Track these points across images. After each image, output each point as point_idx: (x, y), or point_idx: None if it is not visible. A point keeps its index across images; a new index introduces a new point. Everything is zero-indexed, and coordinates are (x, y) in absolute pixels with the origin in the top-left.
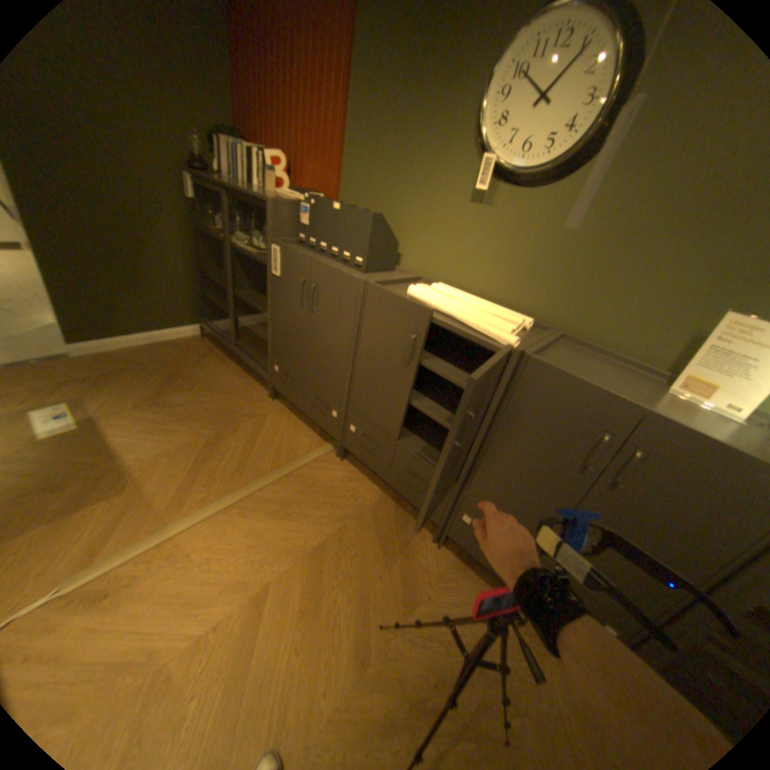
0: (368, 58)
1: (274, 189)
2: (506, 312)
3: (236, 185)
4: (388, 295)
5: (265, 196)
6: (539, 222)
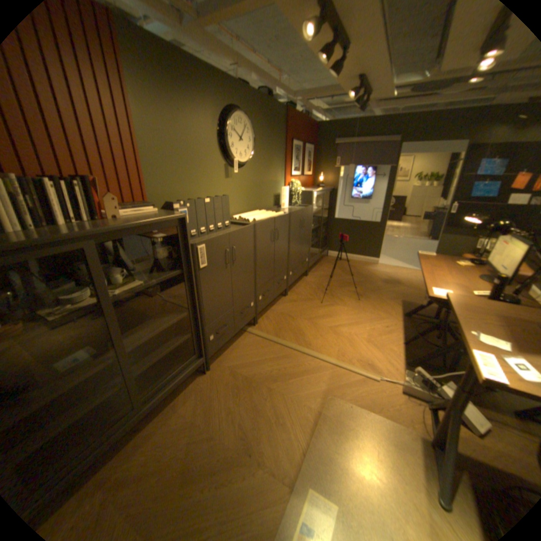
0: (142, 97)
1: (120, 214)
2: (260, 211)
3: (119, 224)
4: (263, 223)
5: (180, 215)
6: (245, 180)
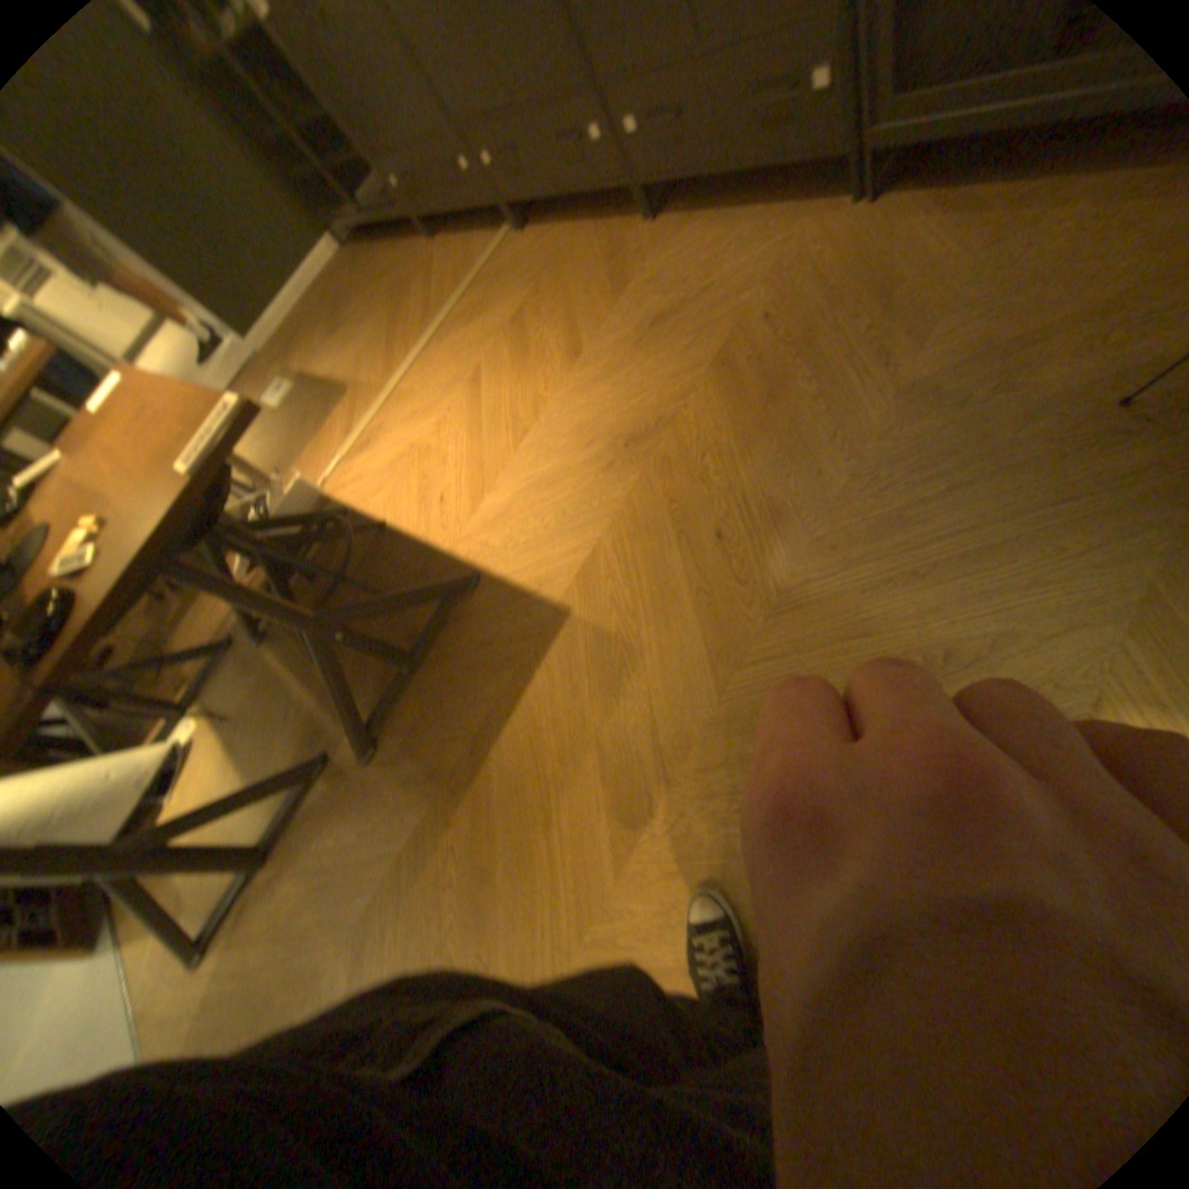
0: None
1: None
2: None
3: None
4: None
5: None
6: None
